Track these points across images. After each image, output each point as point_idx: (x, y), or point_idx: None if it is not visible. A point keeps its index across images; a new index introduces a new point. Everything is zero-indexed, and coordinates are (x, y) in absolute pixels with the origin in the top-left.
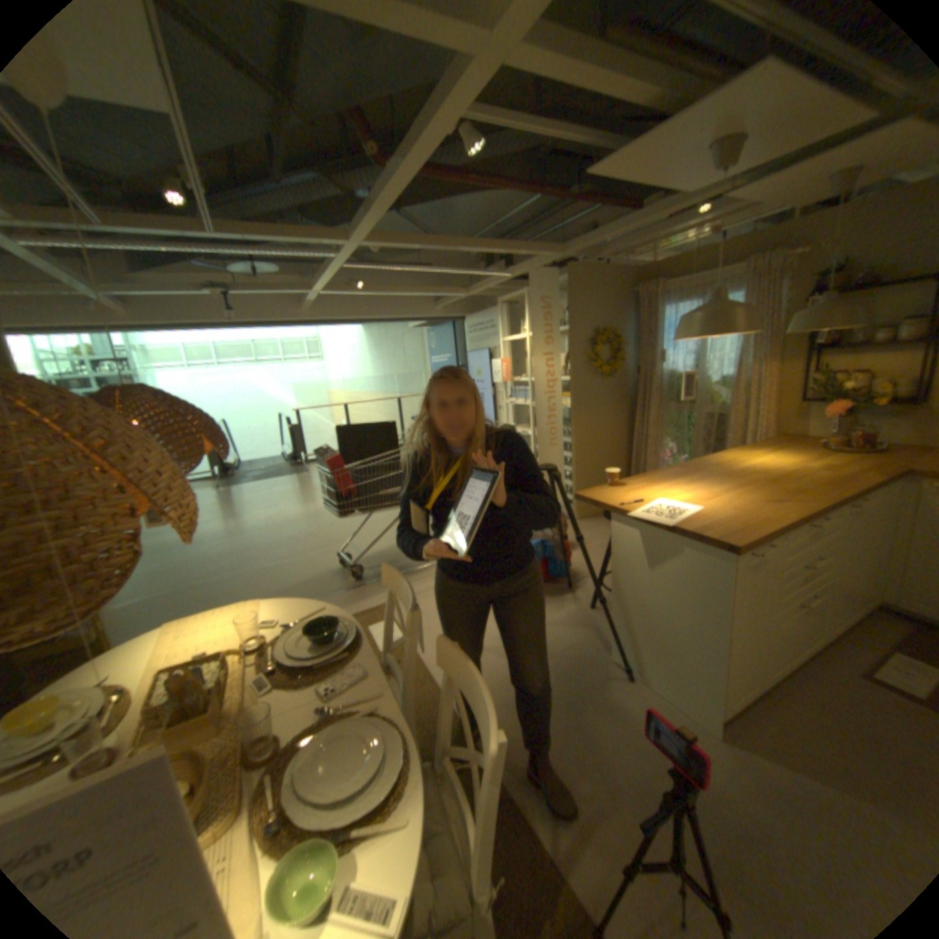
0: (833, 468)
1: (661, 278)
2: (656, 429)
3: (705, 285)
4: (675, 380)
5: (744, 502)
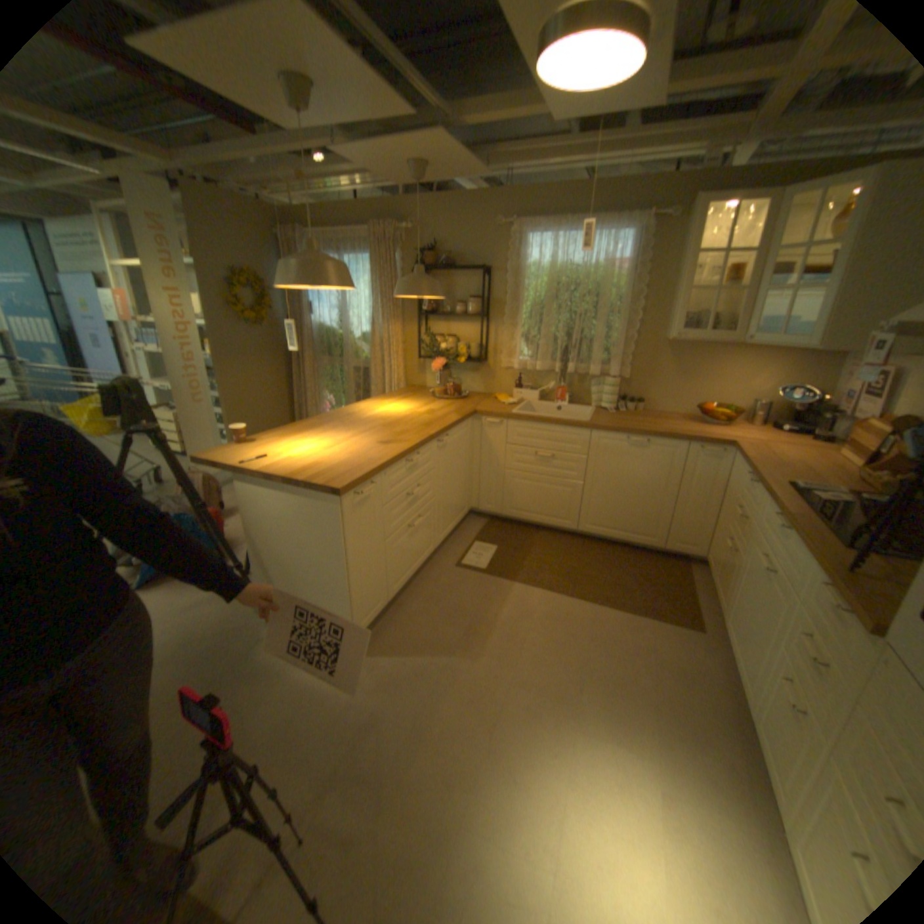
0: (431, 413)
1: (299, 226)
2: (313, 383)
3: (338, 242)
4: (325, 334)
5: (358, 448)
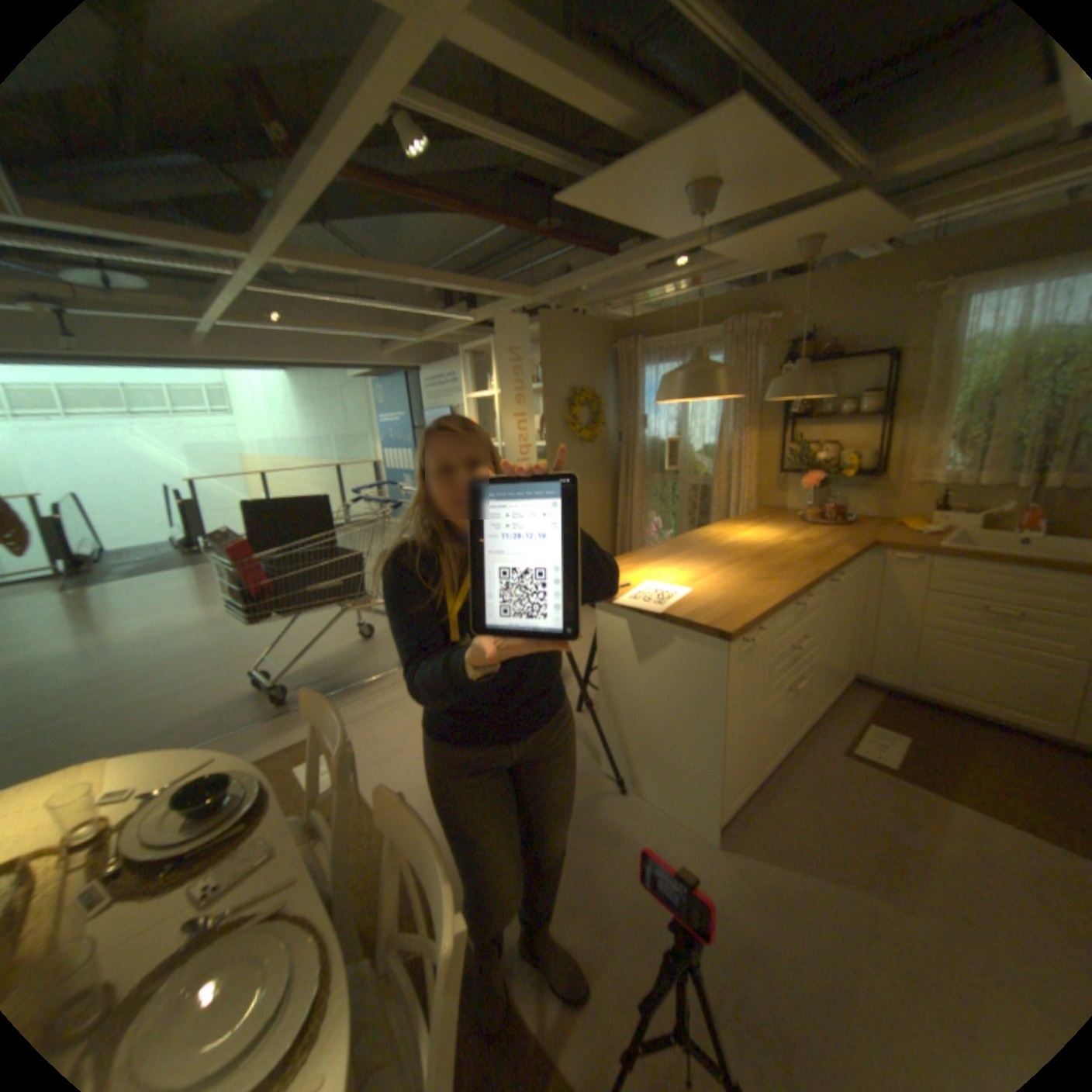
0: (810, 541)
1: (640, 335)
2: (640, 502)
3: (685, 346)
4: (658, 448)
5: (732, 582)
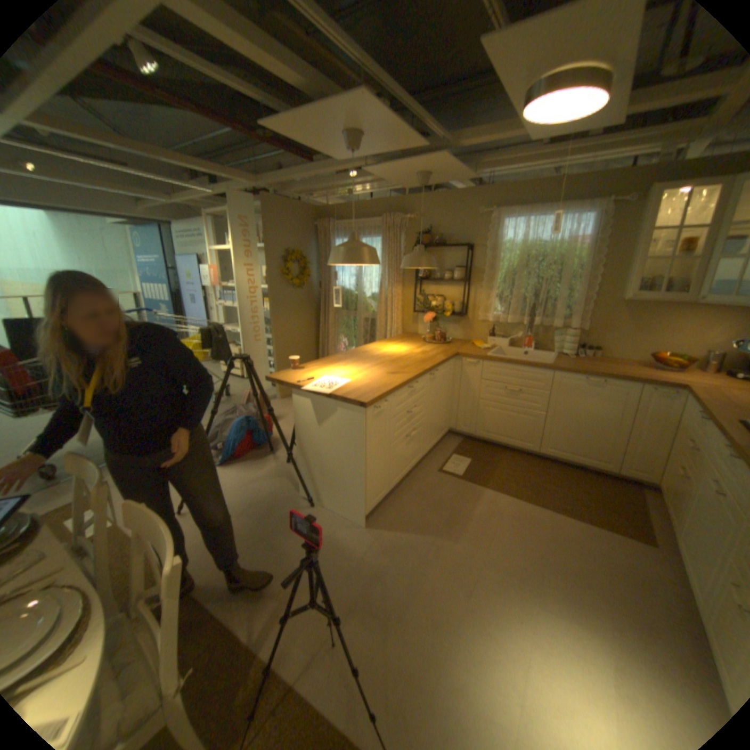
0: (424, 353)
1: (332, 218)
2: (334, 329)
3: (359, 229)
4: (345, 294)
5: (374, 376)
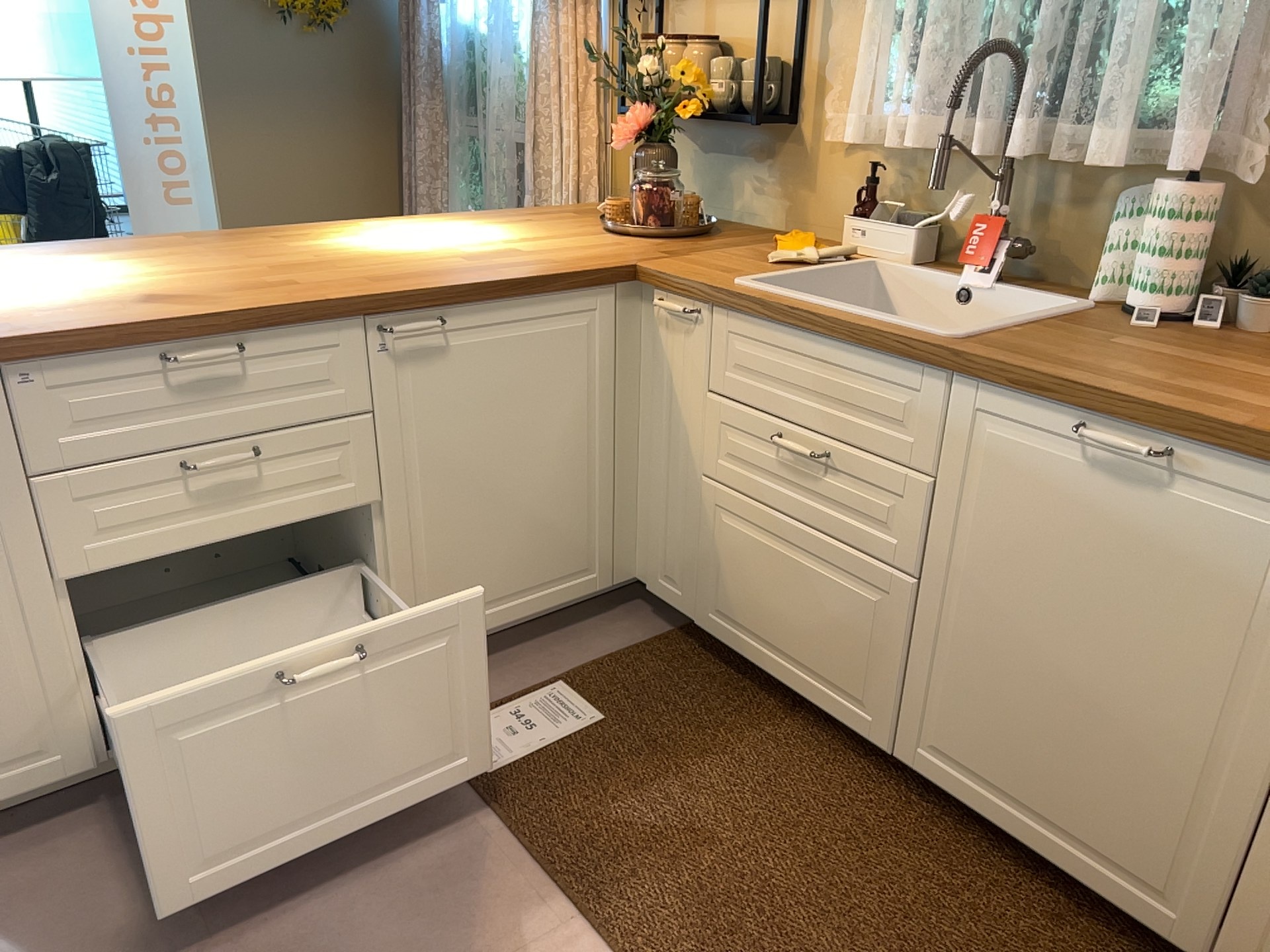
0: (495, 254)
1: None
2: (441, 182)
3: None
4: (469, 55)
5: (75, 298)
